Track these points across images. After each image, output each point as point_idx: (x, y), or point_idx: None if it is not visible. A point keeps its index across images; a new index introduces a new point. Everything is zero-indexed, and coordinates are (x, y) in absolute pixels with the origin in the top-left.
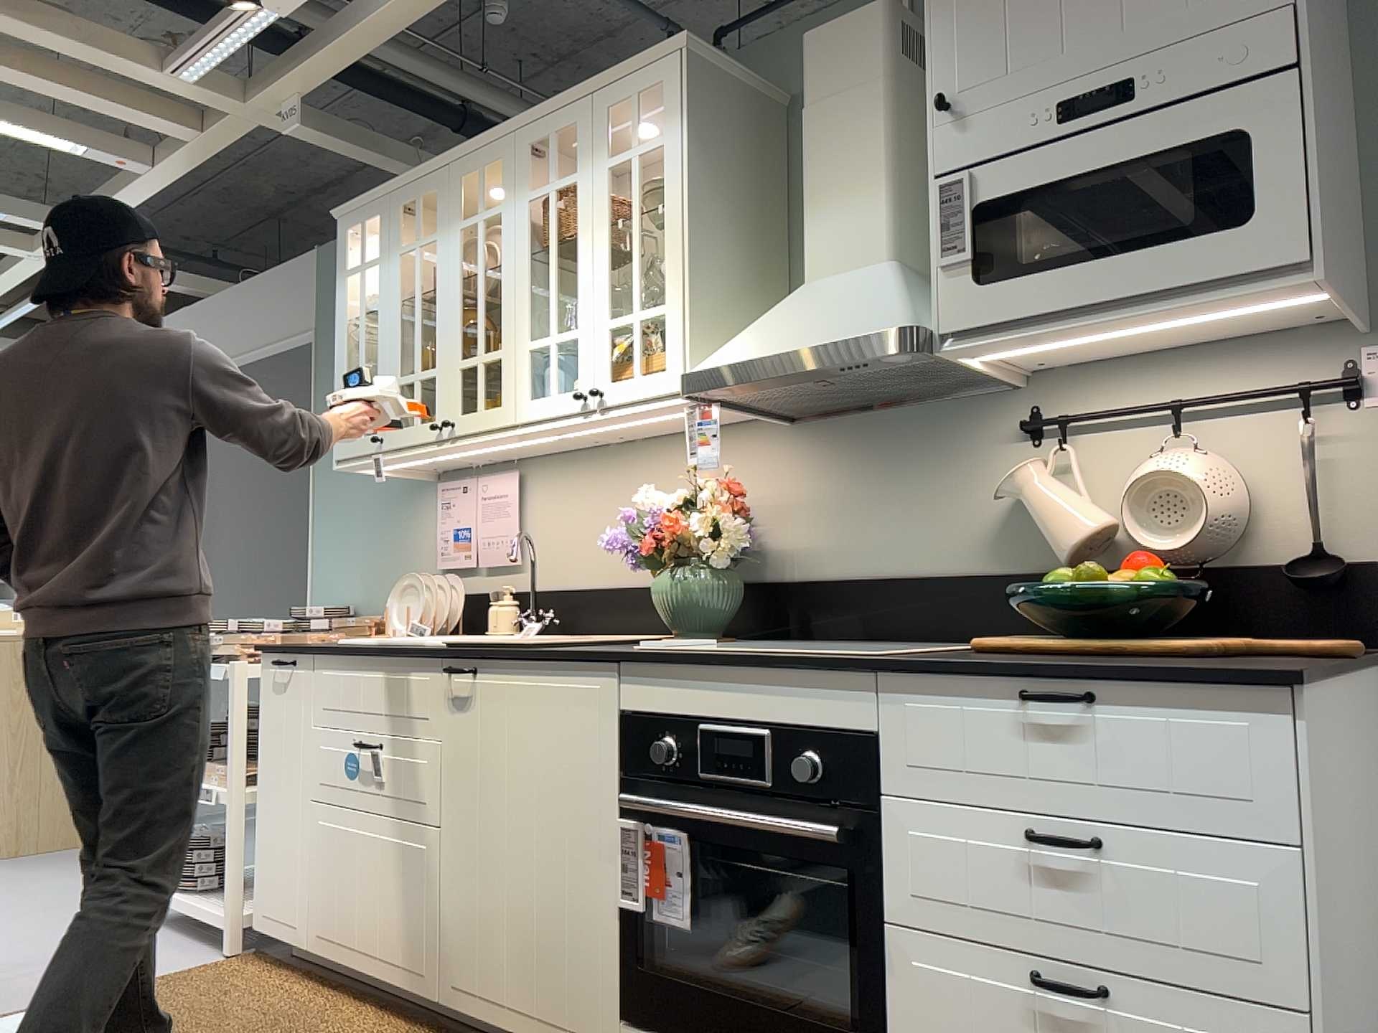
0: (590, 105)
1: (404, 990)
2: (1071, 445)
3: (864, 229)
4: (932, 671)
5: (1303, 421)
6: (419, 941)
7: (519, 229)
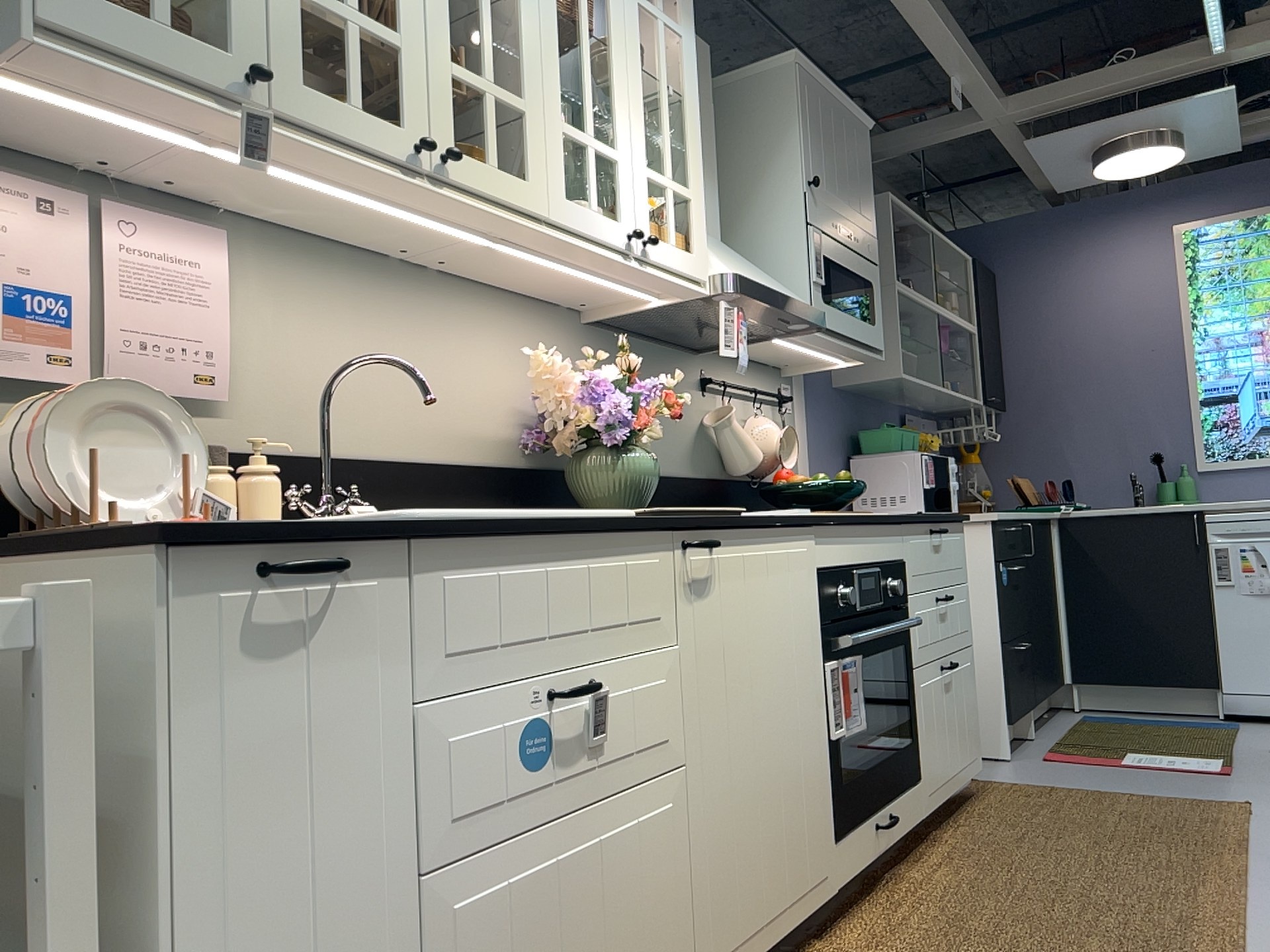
0: None
1: None
2: (726, 400)
3: (713, 209)
4: (921, 521)
5: (779, 413)
6: (671, 948)
7: None
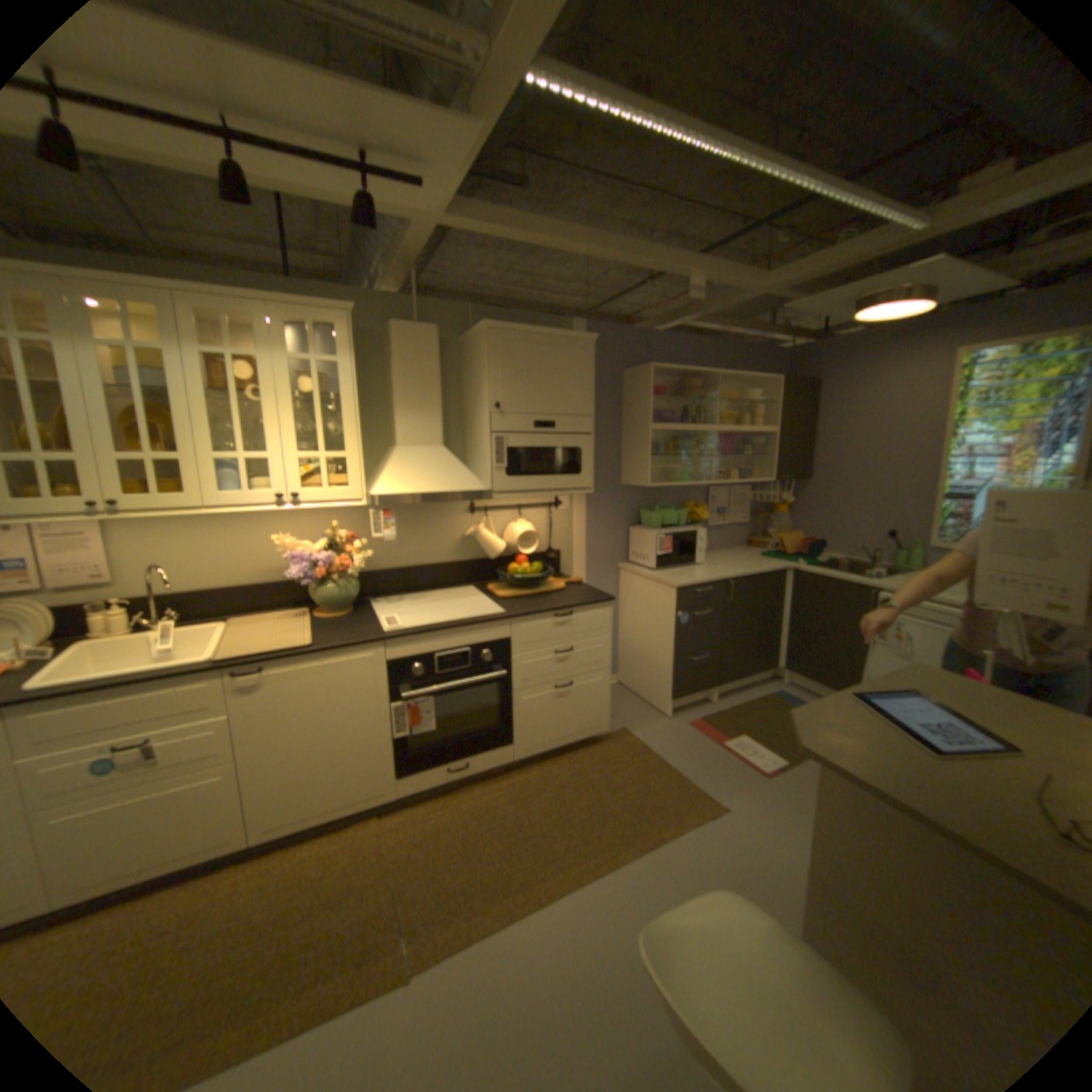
0: (268, 308)
1: (208, 861)
2: (488, 517)
3: (432, 430)
4: (532, 615)
5: (548, 514)
6: (225, 829)
7: (191, 370)
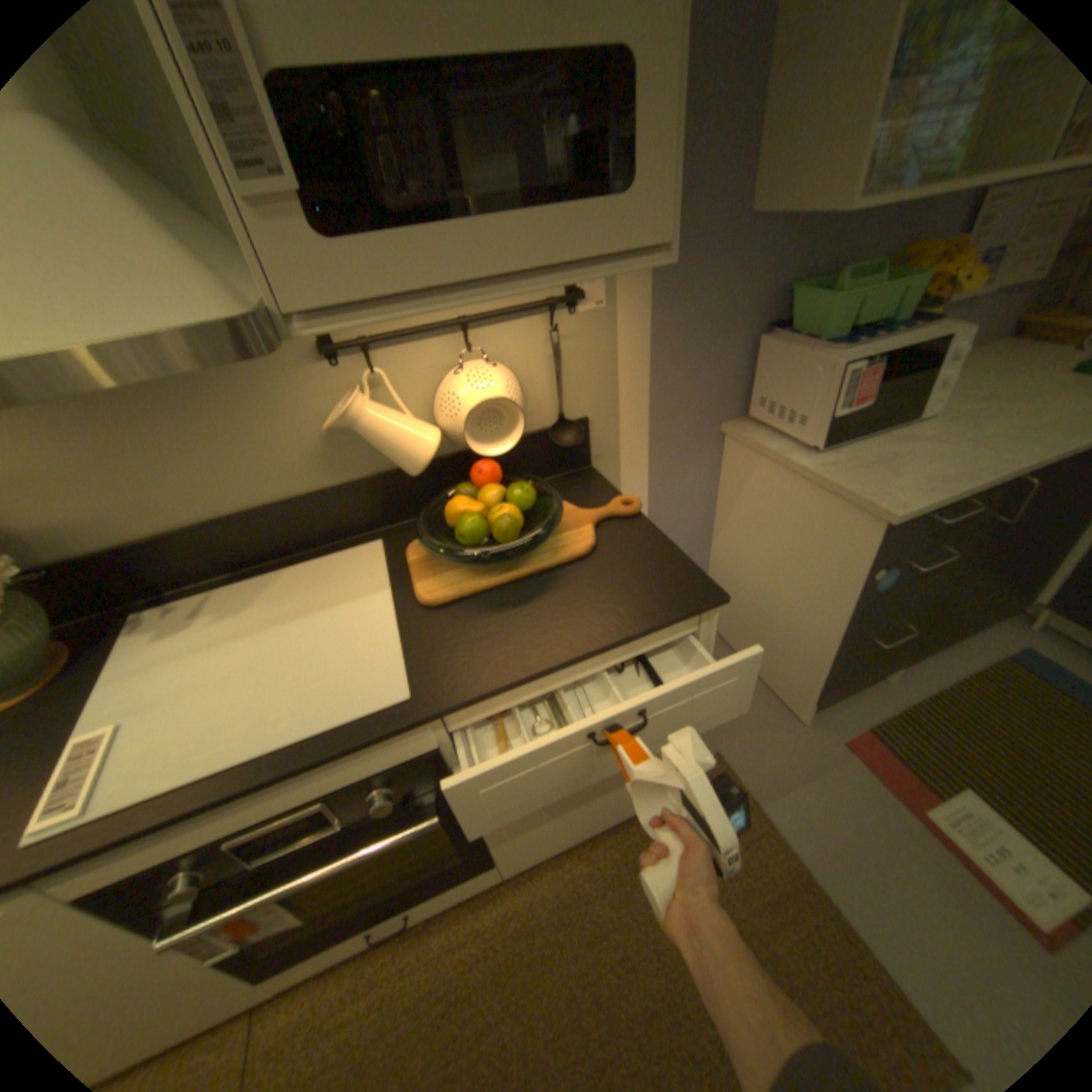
0: None
1: None
2: (375, 364)
3: None
4: (485, 699)
5: (548, 327)
6: None
7: None
